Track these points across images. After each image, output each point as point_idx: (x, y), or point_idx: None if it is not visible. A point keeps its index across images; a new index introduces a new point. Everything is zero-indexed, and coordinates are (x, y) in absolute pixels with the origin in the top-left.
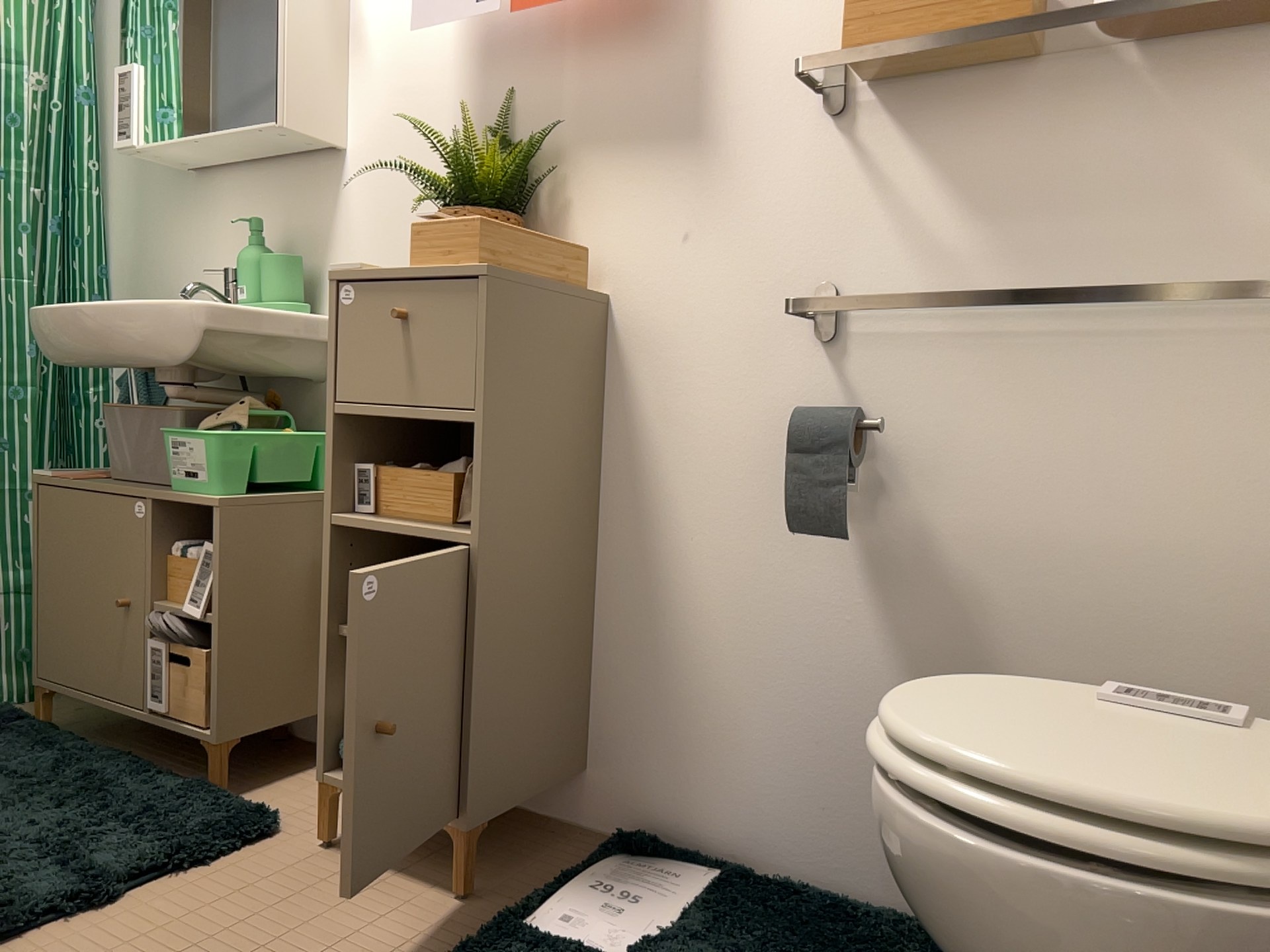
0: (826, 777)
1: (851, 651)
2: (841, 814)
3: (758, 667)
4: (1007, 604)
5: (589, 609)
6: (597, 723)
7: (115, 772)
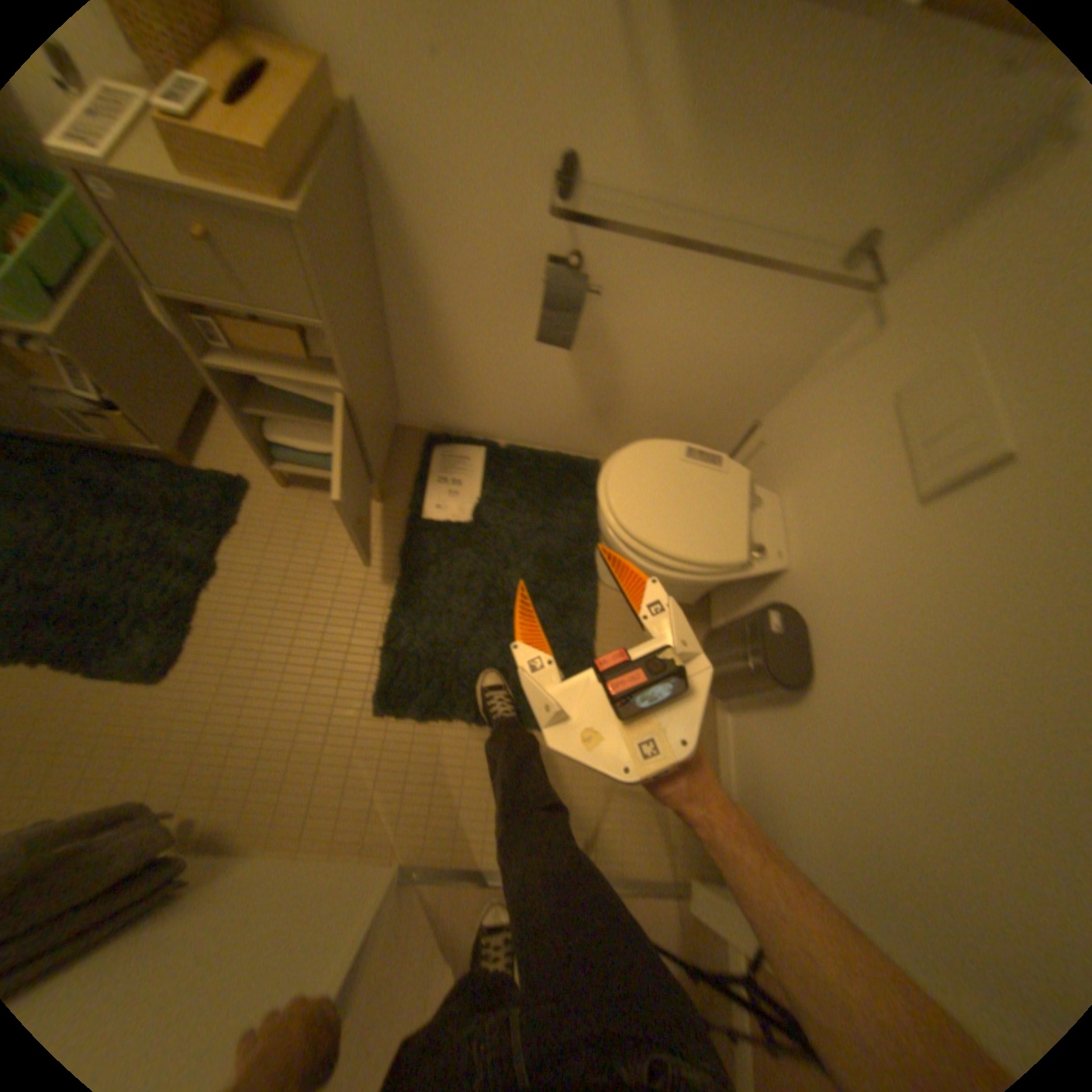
0: (535, 414)
1: (555, 372)
2: (540, 425)
3: (502, 374)
4: (637, 360)
5: (391, 343)
6: (406, 390)
7: (104, 474)
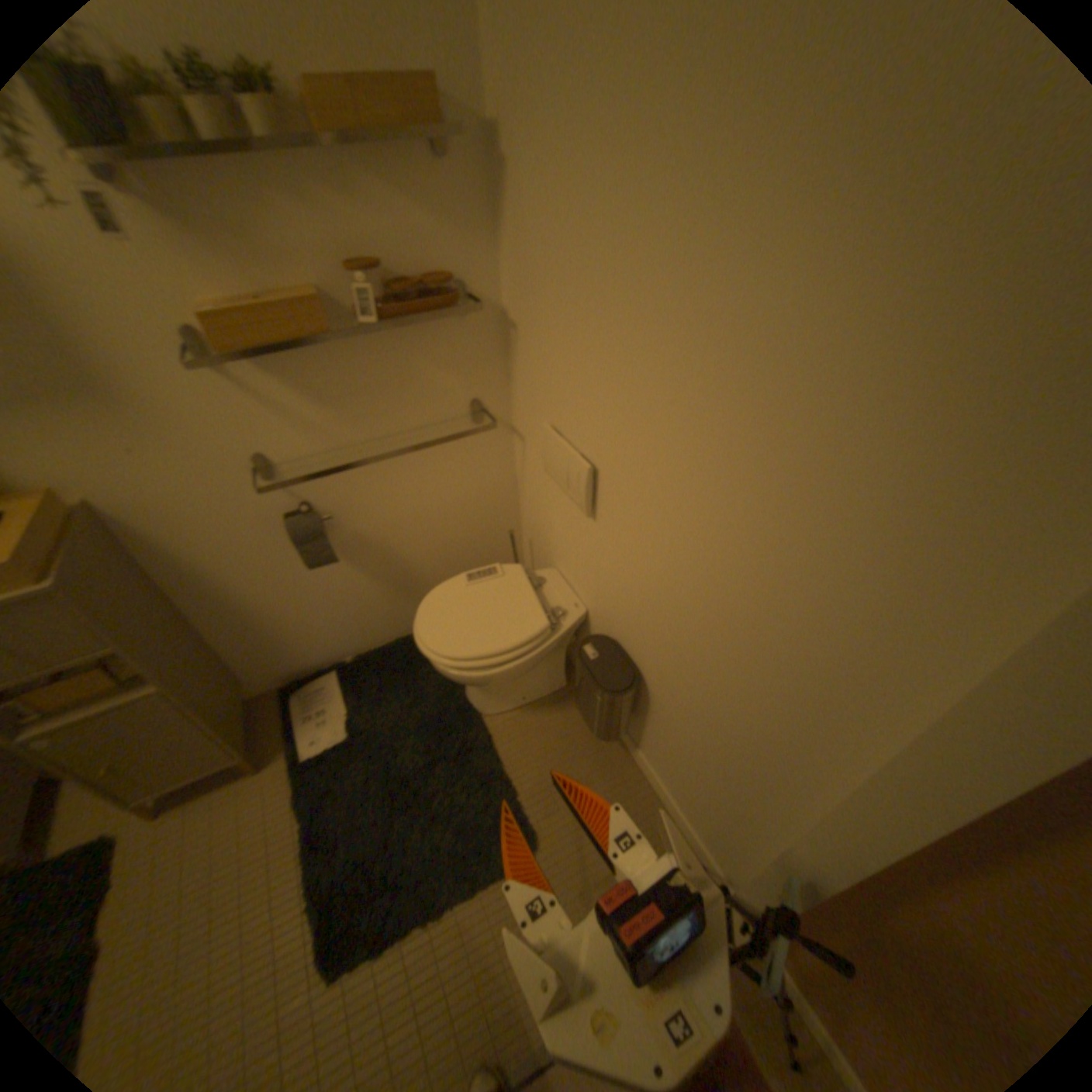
0: (353, 622)
1: (344, 584)
2: (364, 628)
3: (305, 609)
4: (397, 543)
5: (196, 639)
6: (233, 668)
7: None
